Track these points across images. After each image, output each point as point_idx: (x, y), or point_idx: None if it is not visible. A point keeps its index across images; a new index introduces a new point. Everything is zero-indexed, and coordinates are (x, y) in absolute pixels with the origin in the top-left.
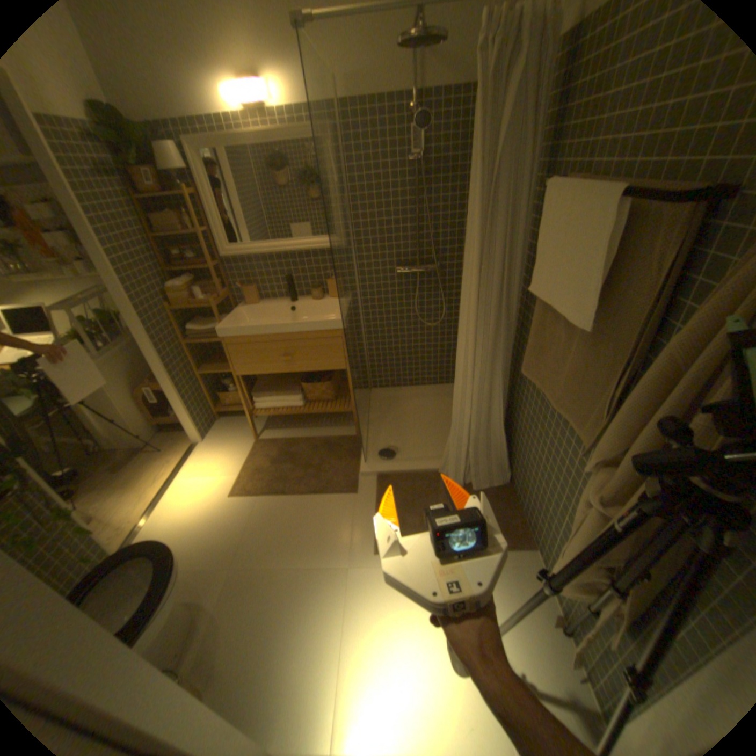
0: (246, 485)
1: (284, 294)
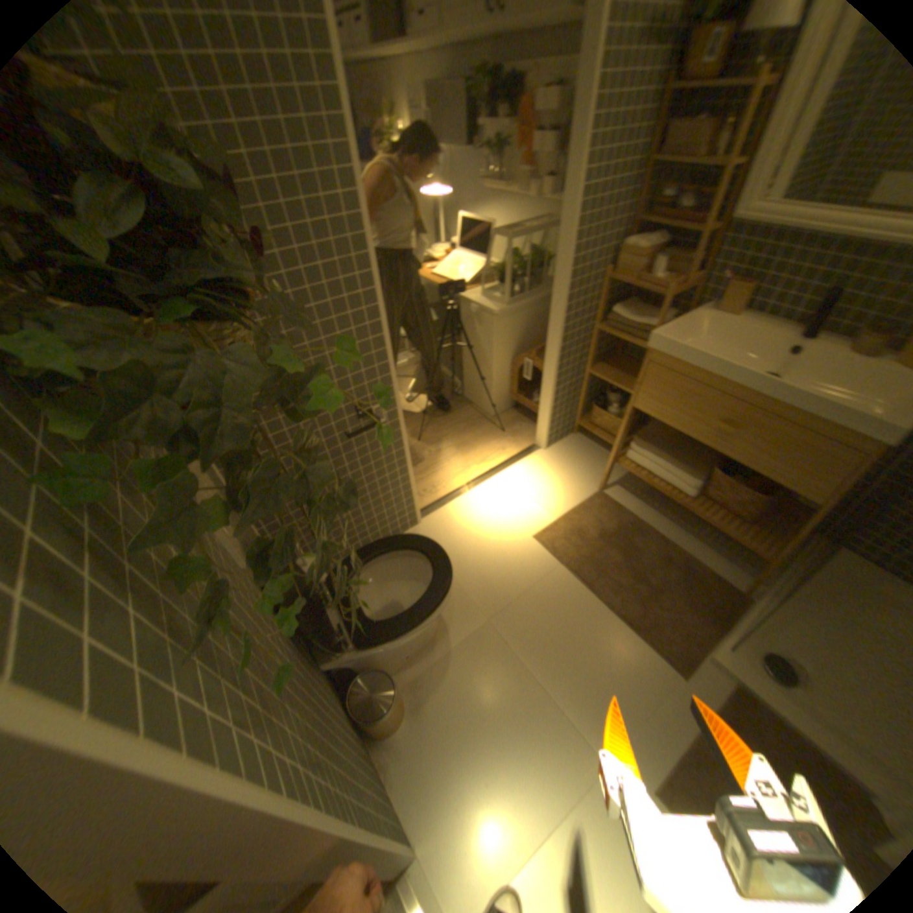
0: (557, 538)
1: (796, 316)
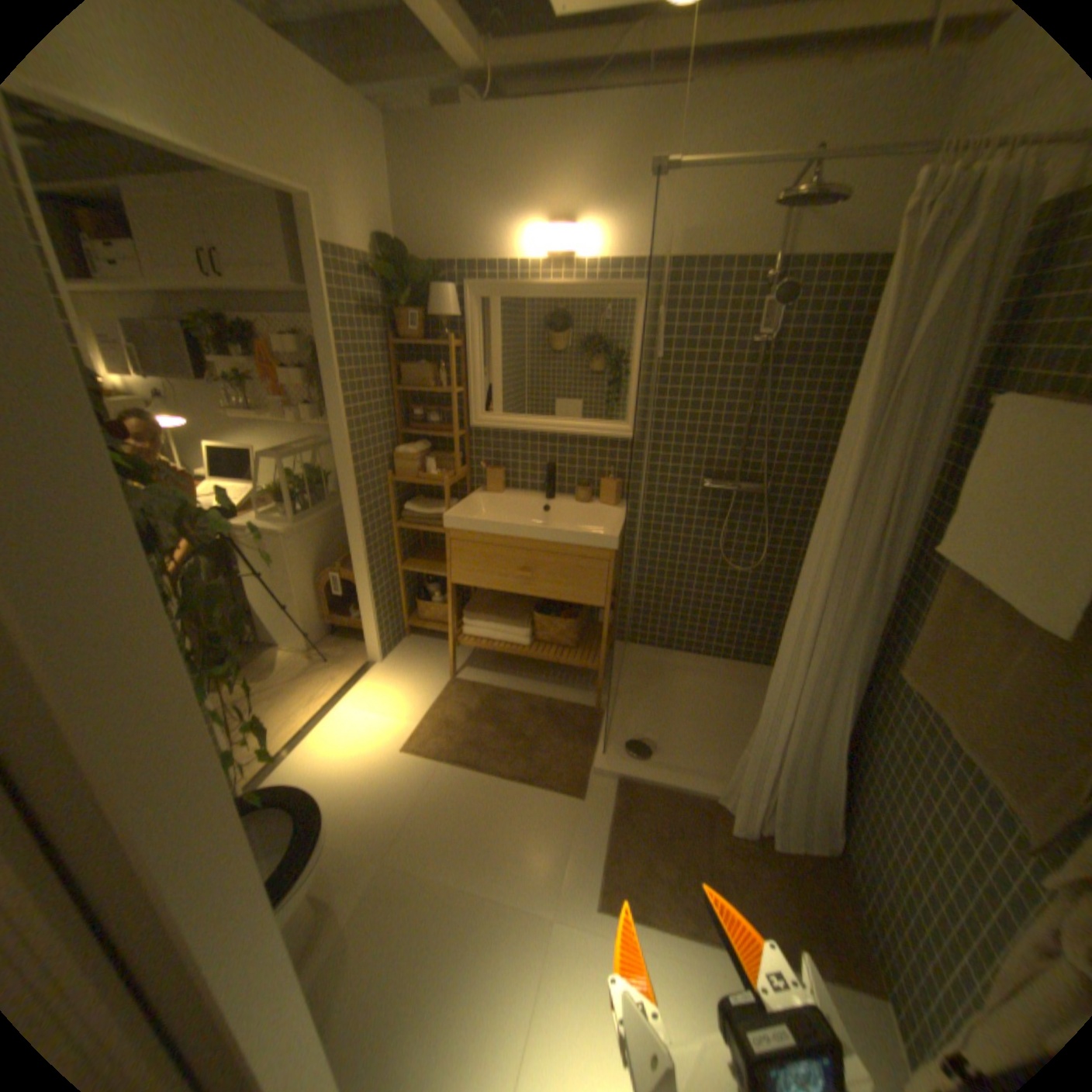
0: (427, 740)
1: (538, 488)
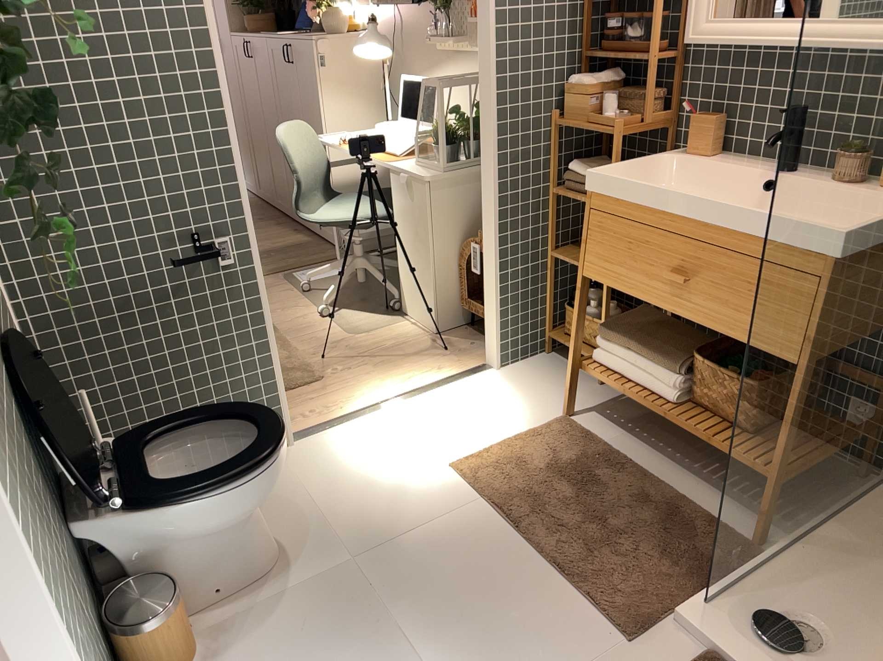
0: (487, 469)
1: (777, 153)
